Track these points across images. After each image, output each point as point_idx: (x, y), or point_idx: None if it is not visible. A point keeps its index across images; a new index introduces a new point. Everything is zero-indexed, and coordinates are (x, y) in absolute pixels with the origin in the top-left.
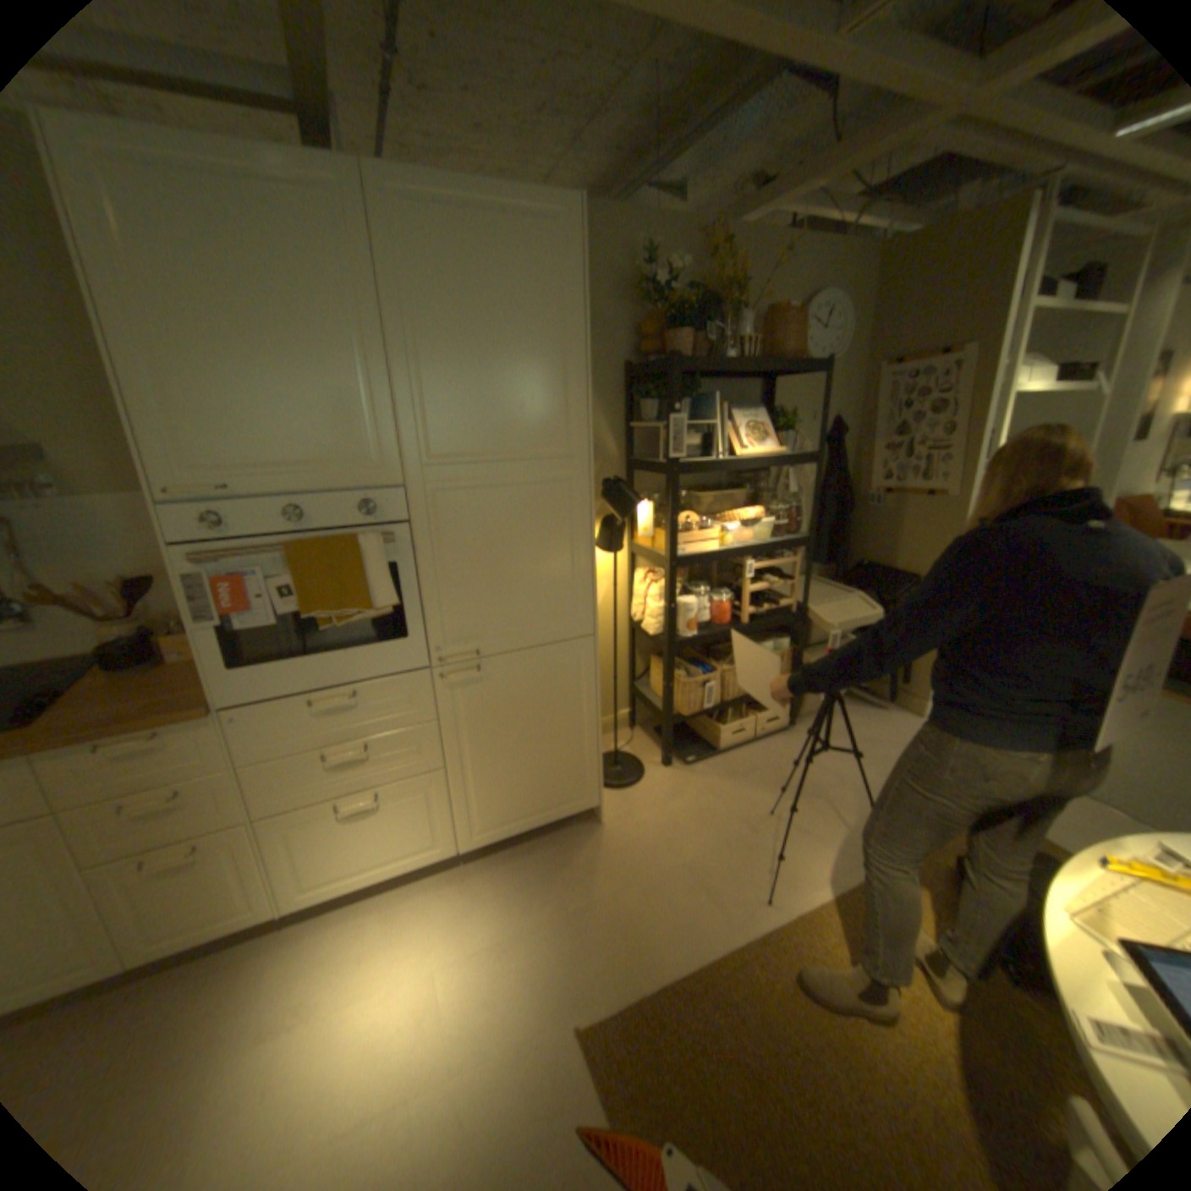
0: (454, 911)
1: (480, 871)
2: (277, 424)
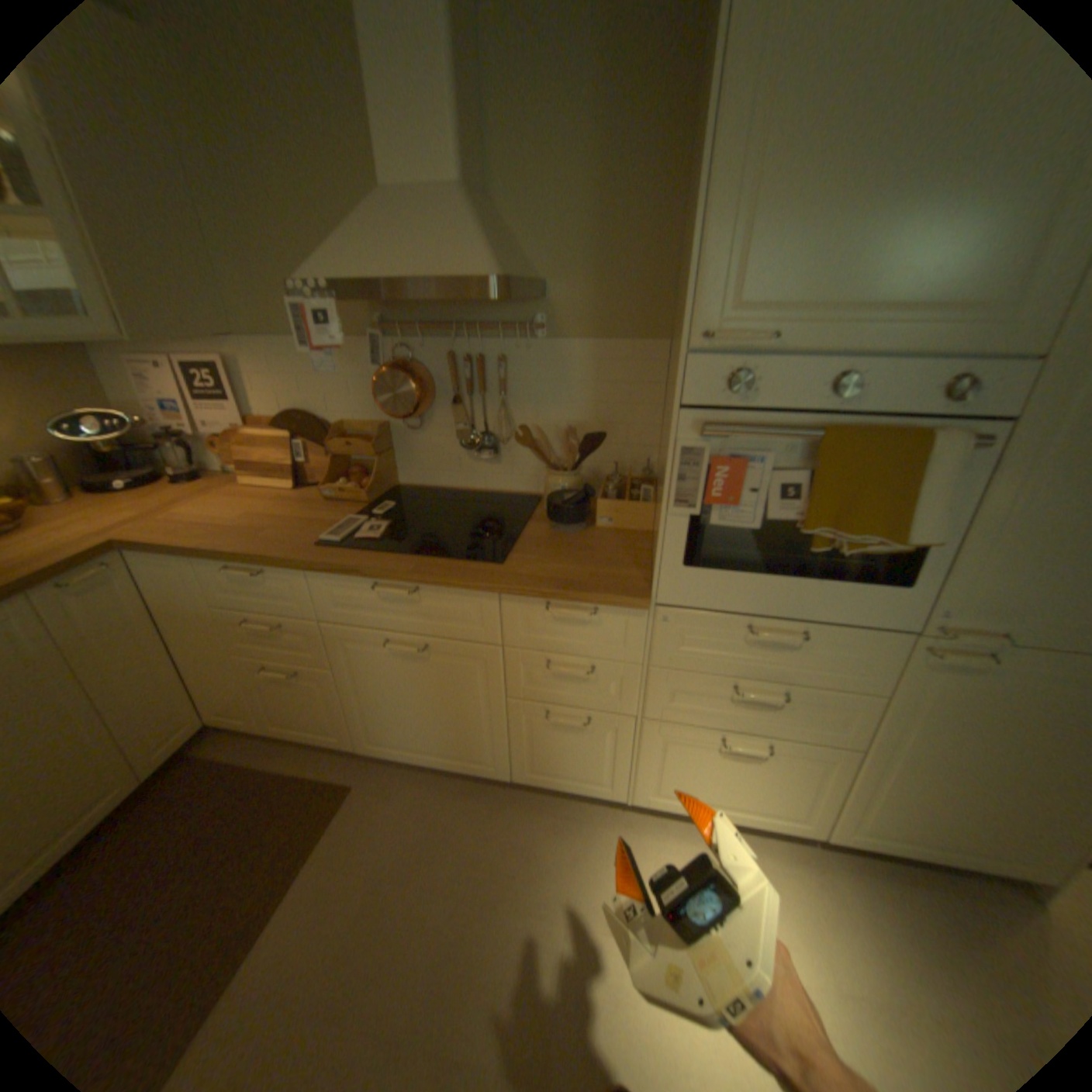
0: (817, 911)
1: (847, 873)
2: (893, 236)
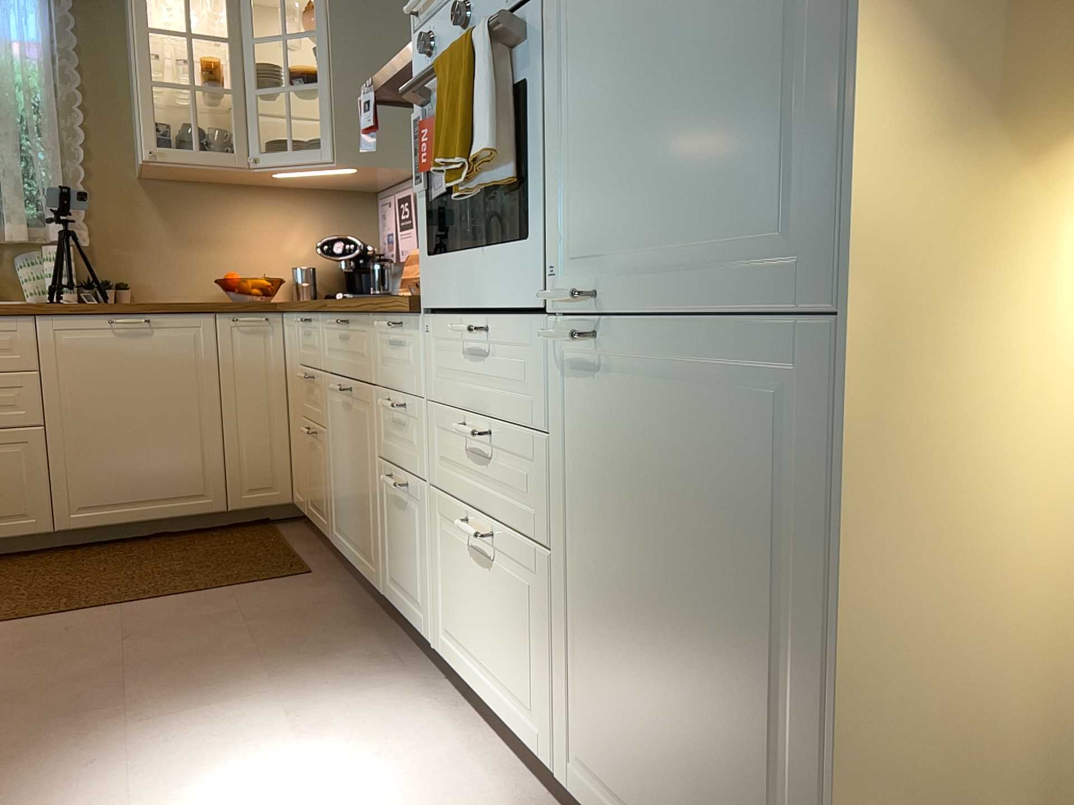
0: None
1: None
2: None
